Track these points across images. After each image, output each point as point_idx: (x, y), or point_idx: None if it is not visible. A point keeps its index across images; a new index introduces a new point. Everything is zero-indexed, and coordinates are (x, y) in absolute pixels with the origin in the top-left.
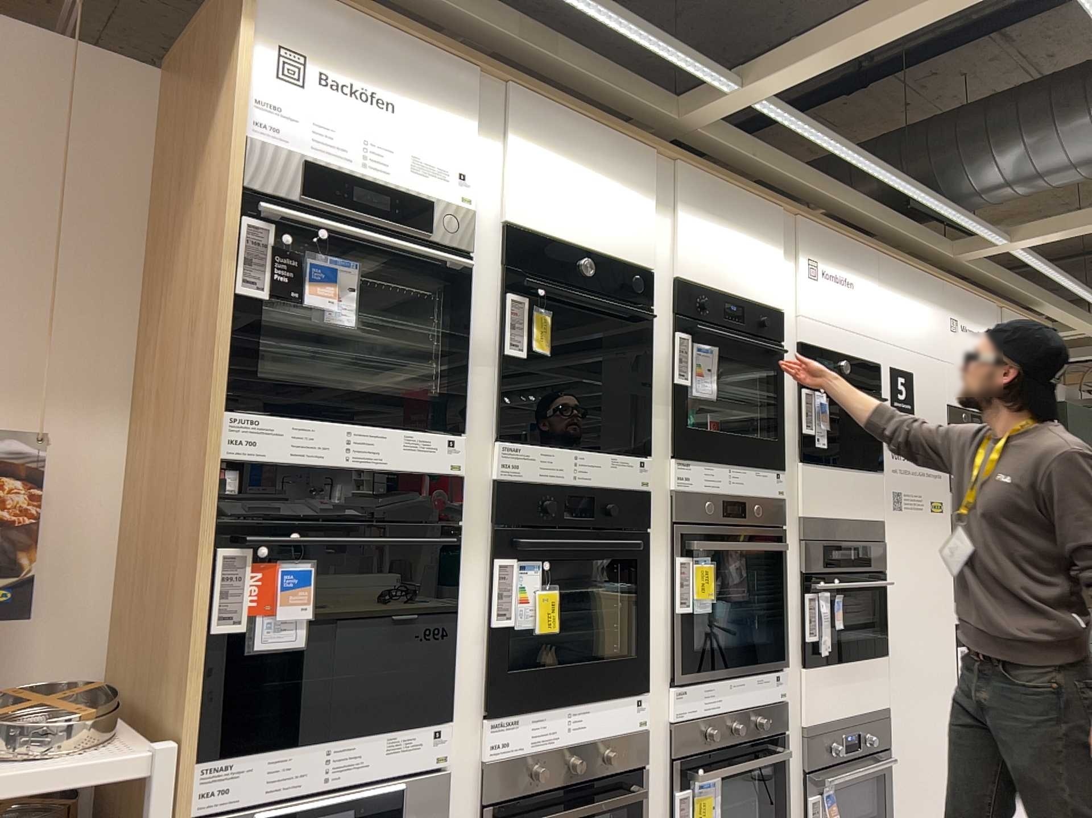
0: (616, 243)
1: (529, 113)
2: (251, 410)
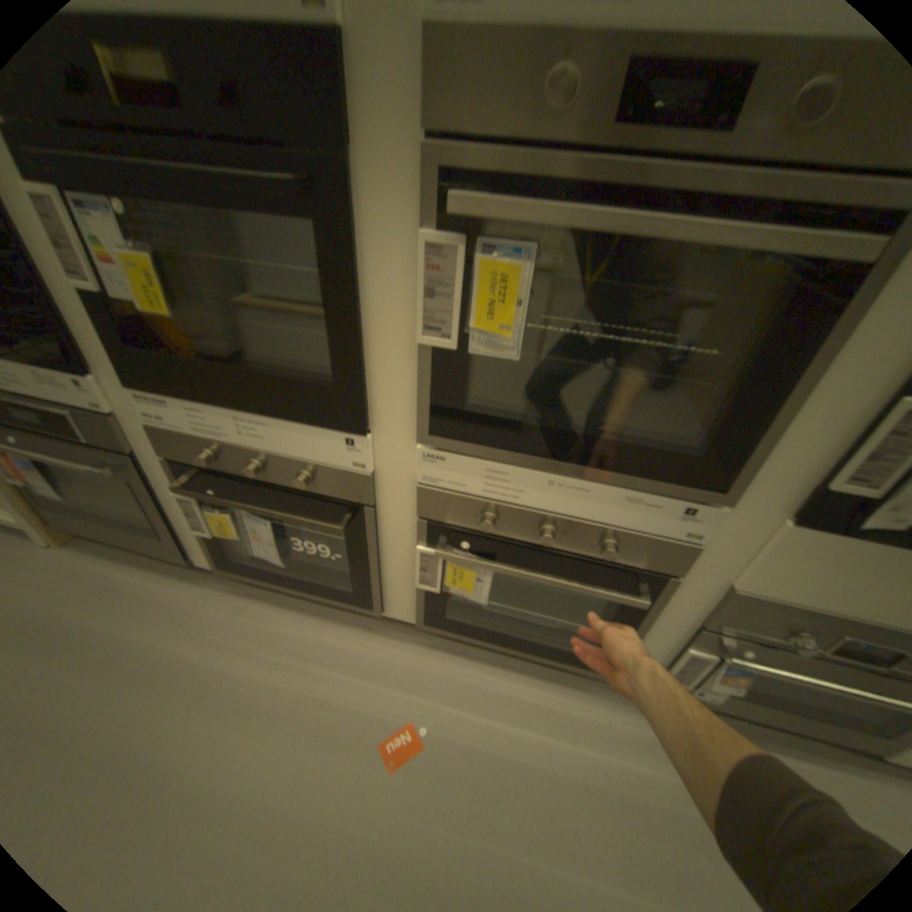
0: None
1: None
2: None
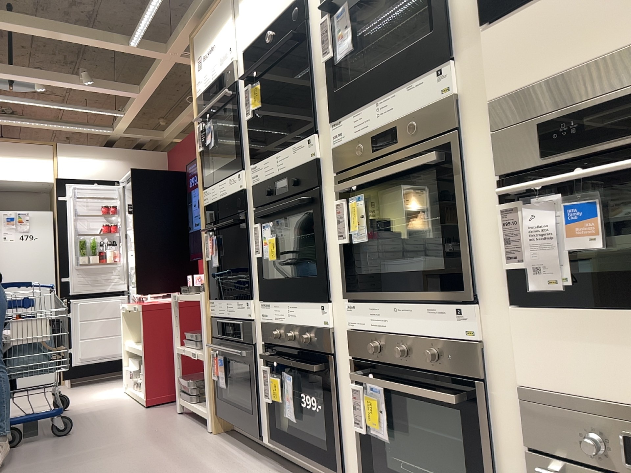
0: None
1: None
2: (207, 188)
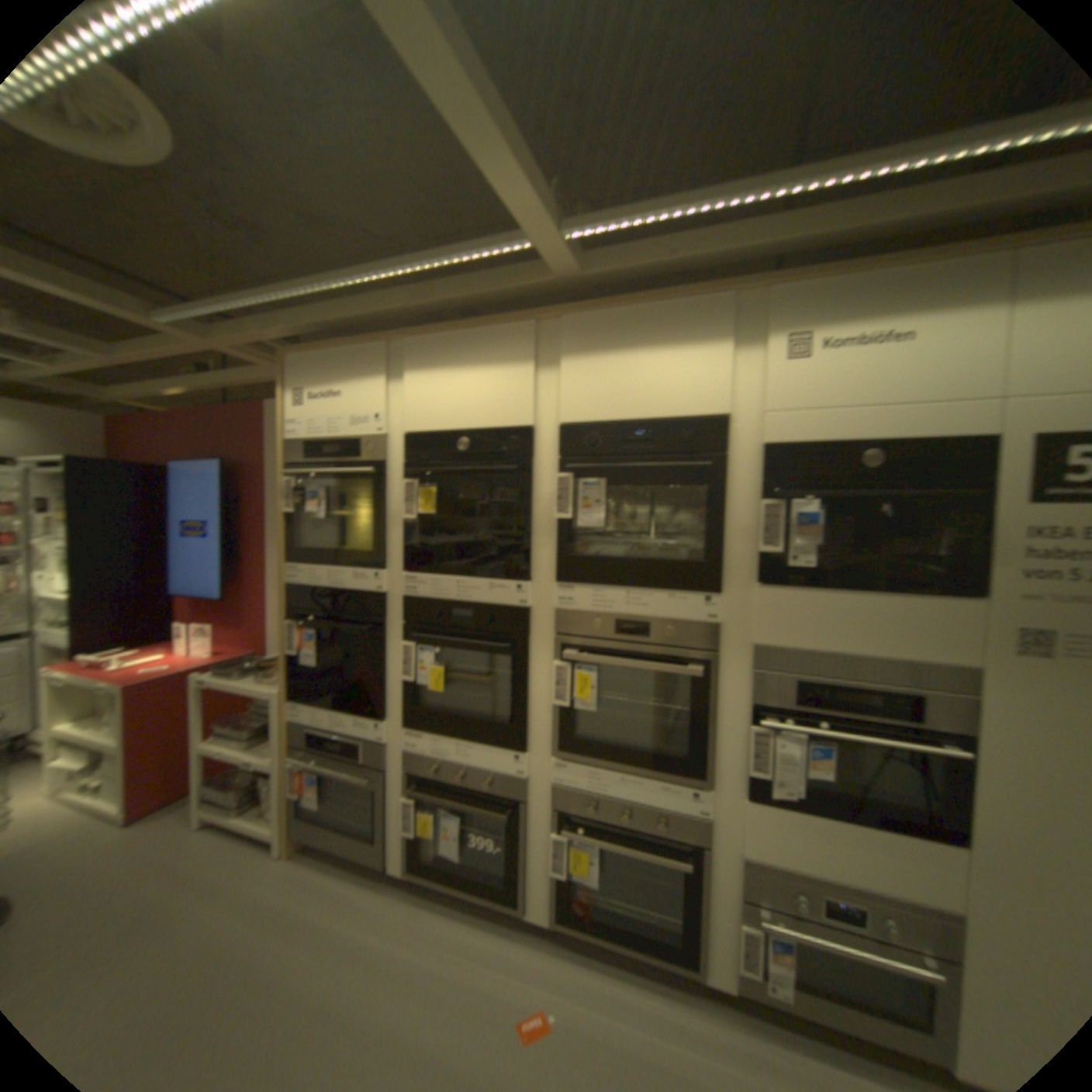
0: (496, 413)
1: (418, 345)
2: (297, 562)
